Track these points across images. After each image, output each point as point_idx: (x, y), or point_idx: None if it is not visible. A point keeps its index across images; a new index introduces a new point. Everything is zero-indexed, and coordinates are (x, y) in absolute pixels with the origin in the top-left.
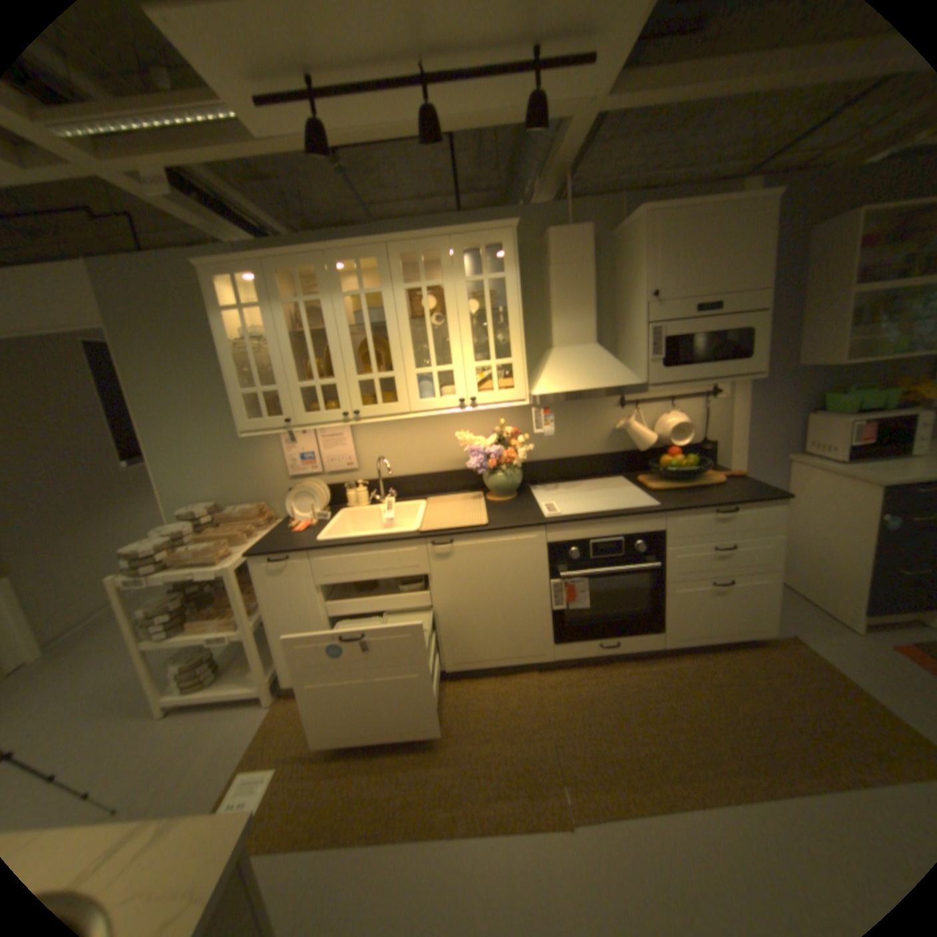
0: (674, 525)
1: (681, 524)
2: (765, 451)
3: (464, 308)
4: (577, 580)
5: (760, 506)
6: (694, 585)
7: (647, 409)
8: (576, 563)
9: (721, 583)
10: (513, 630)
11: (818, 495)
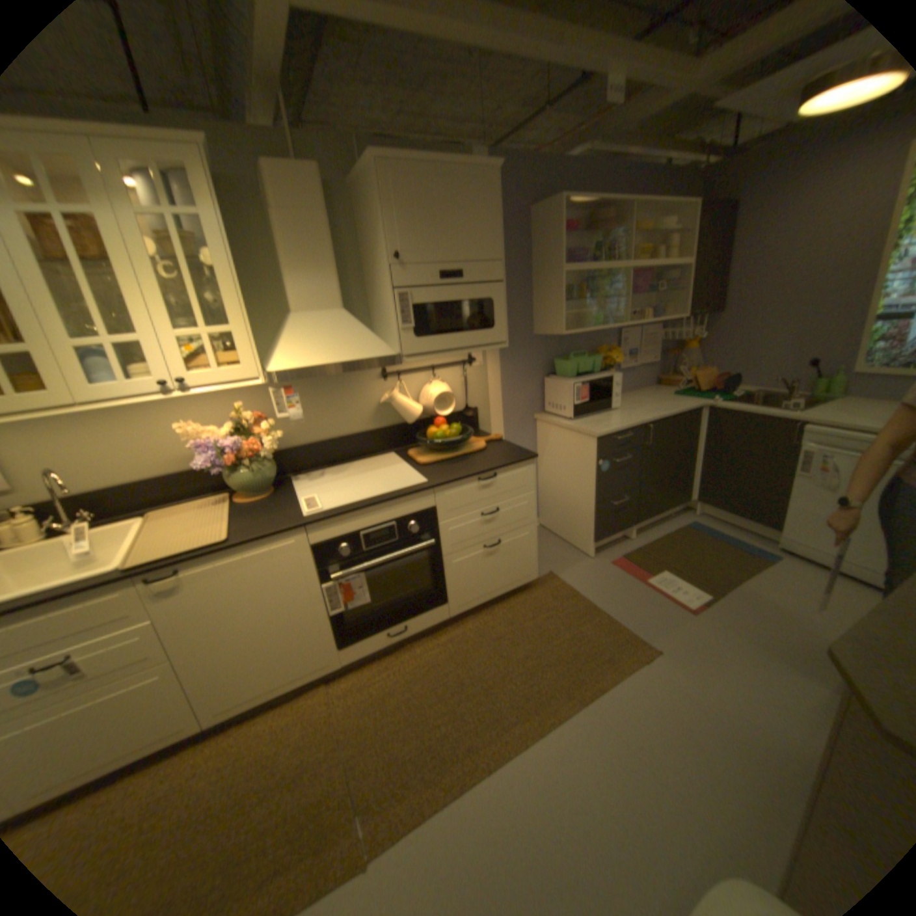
0: (442, 499)
1: (449, 497)
2: (515, 413)
3: (142, 253)
4: (352, 577)
5: (513, 469)
6: (467, 552)
7: (410, 380)
8: (348, 559)
9: (490, 543)
10: (285, 652)
11: (556, 448)
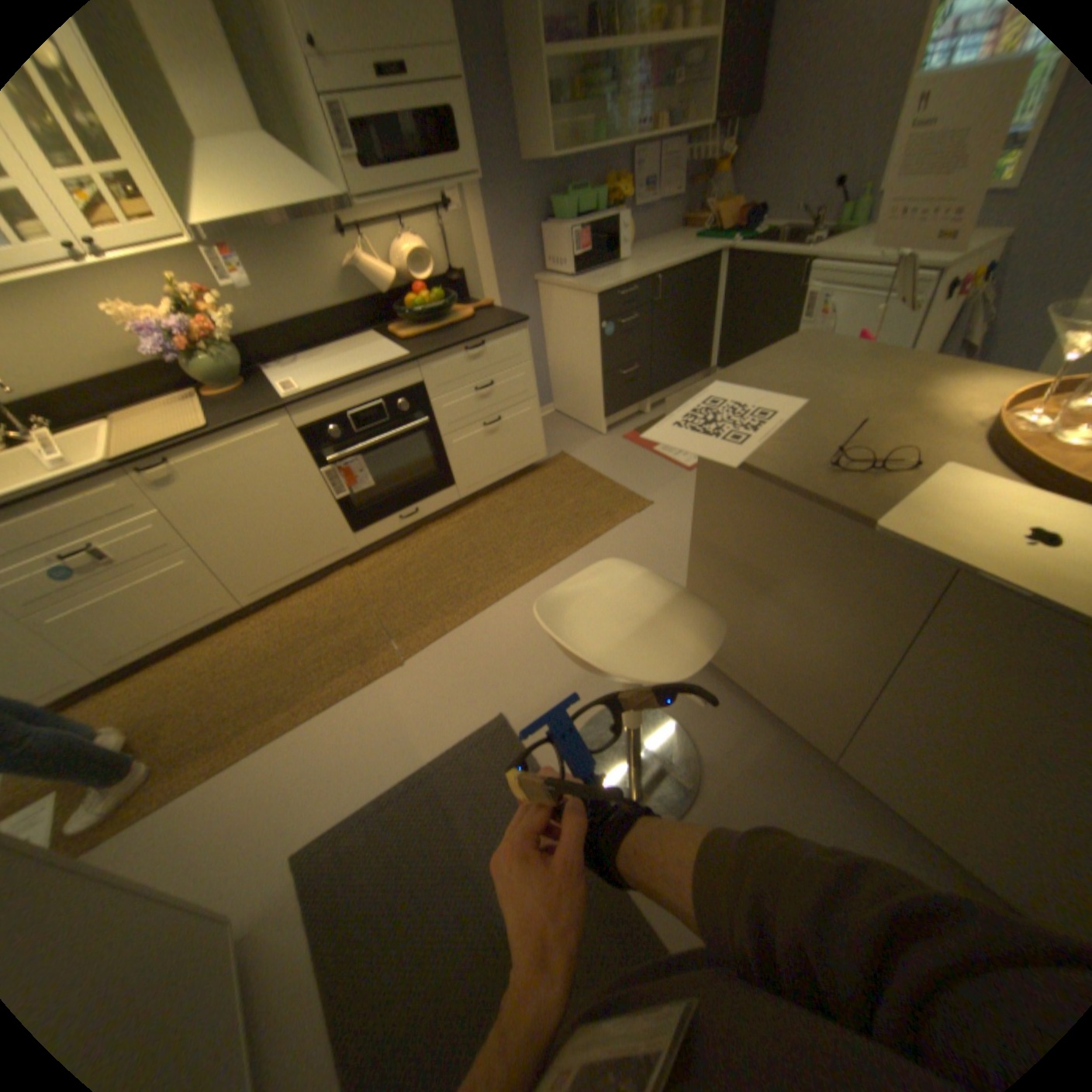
0: (429, 373)
1: (436, 370)
2: (511, 274)
3: None
4: (350, 460)
5: (503, 335)
6: (466, 431)
7: (374, 234)
8: (341, 442)
9: (489, 421)
10: (301, 535)
11: (560, 315)
